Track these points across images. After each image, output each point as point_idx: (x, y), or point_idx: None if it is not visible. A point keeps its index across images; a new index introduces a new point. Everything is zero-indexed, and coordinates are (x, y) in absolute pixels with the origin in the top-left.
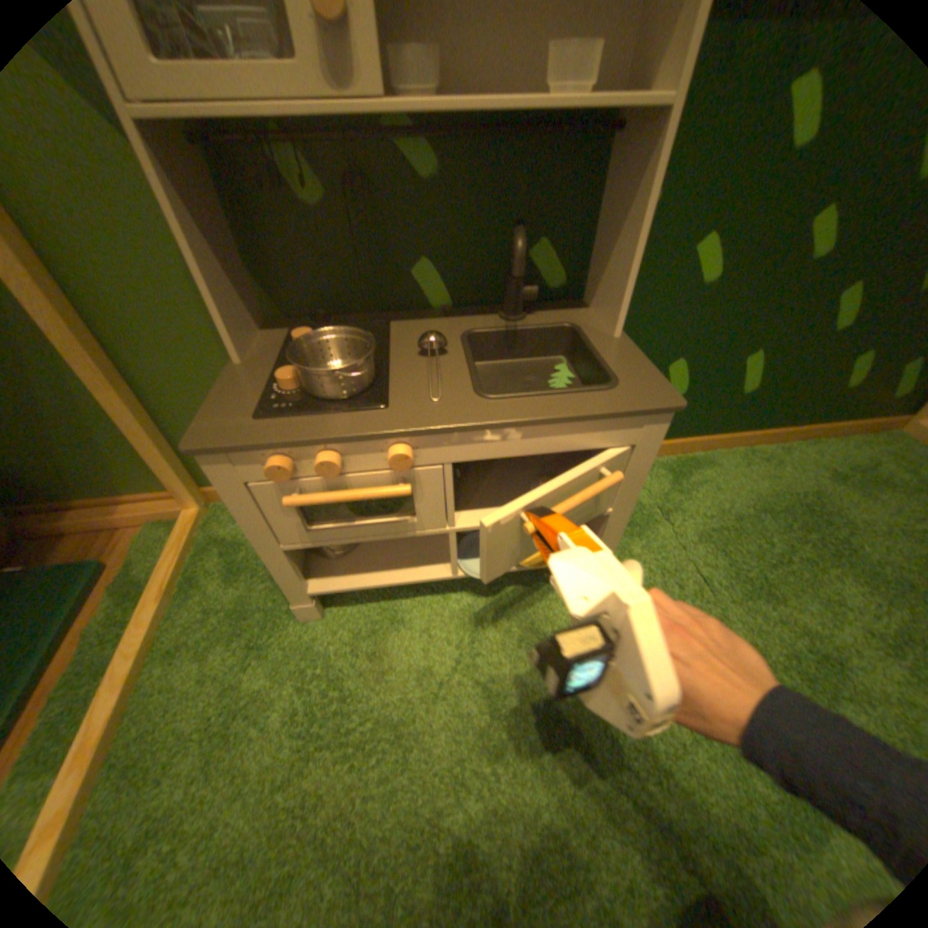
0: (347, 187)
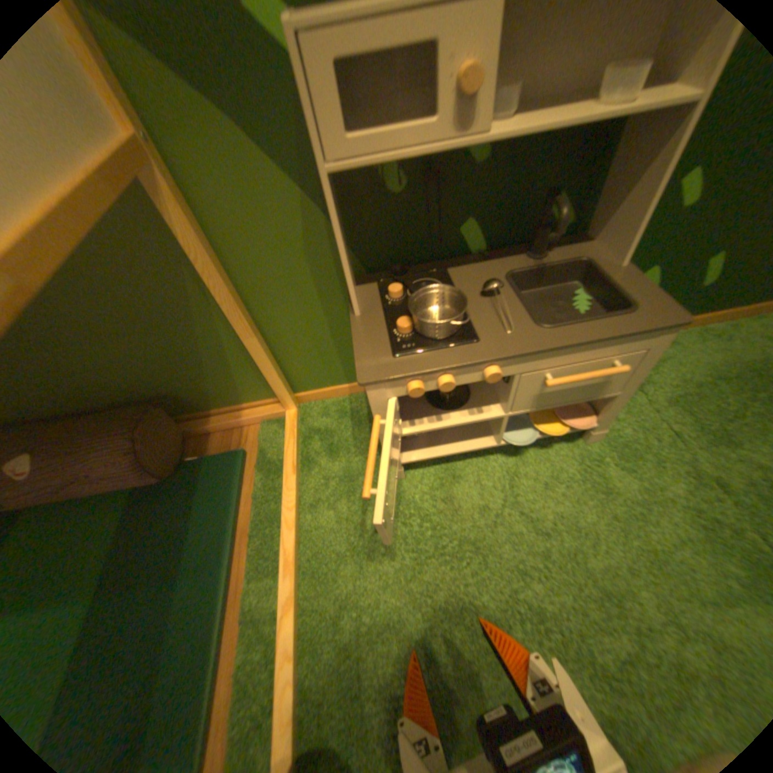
0: (425, 180)
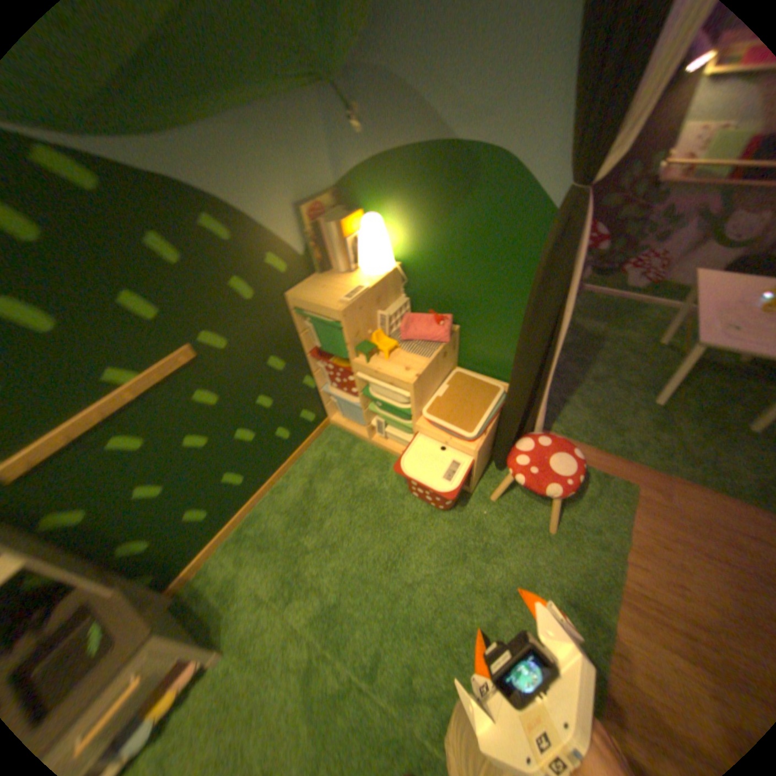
0: None
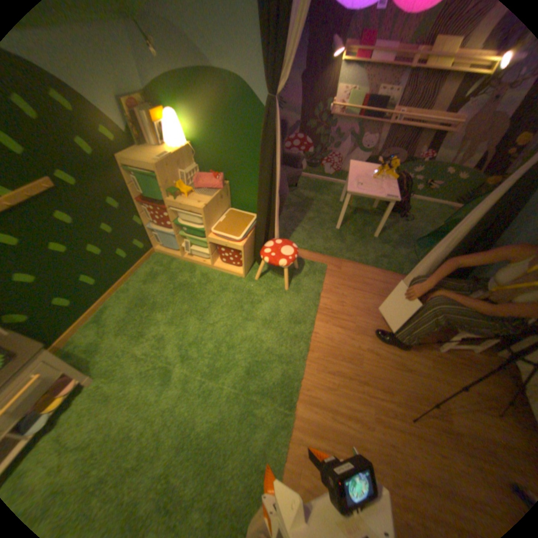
0: None
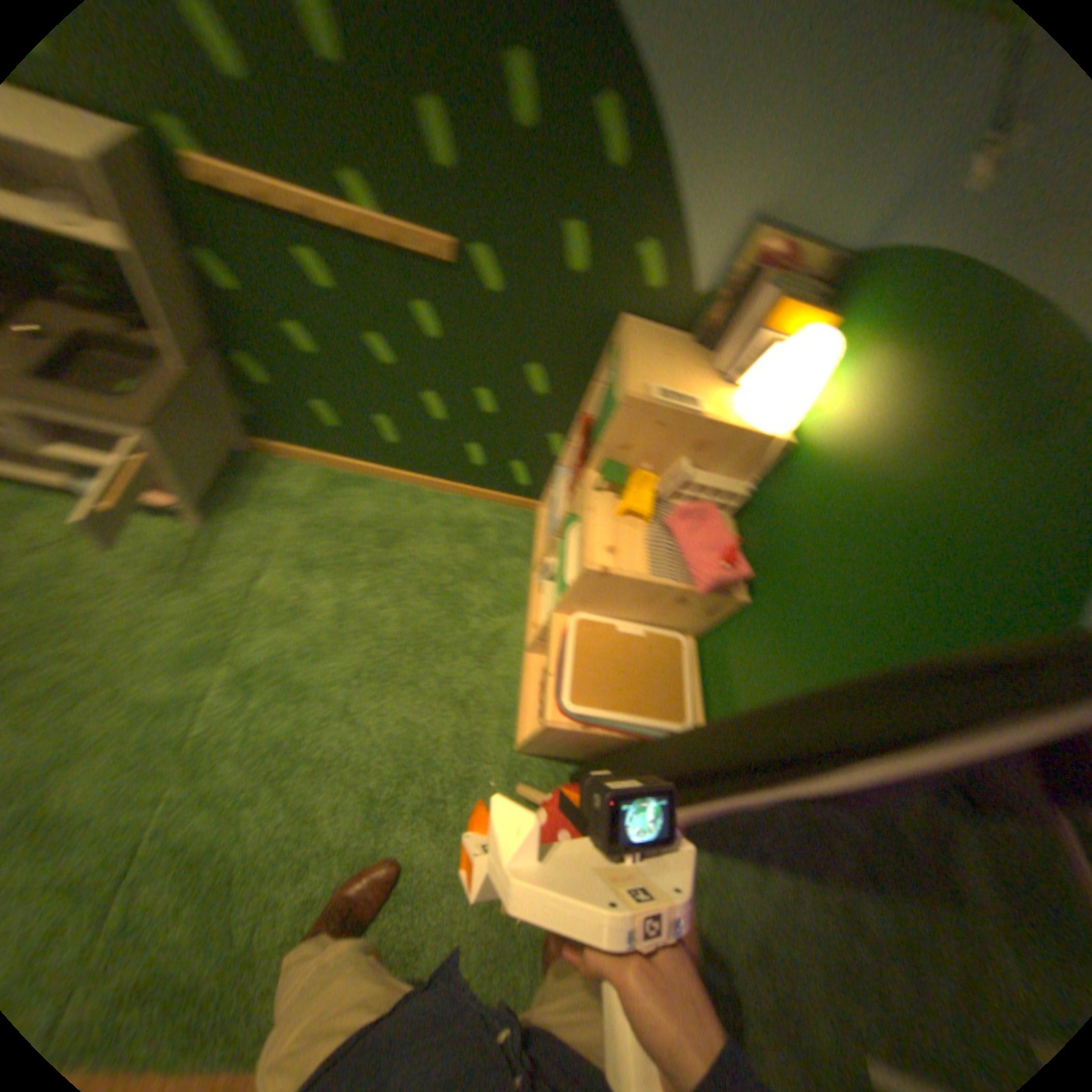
0: None
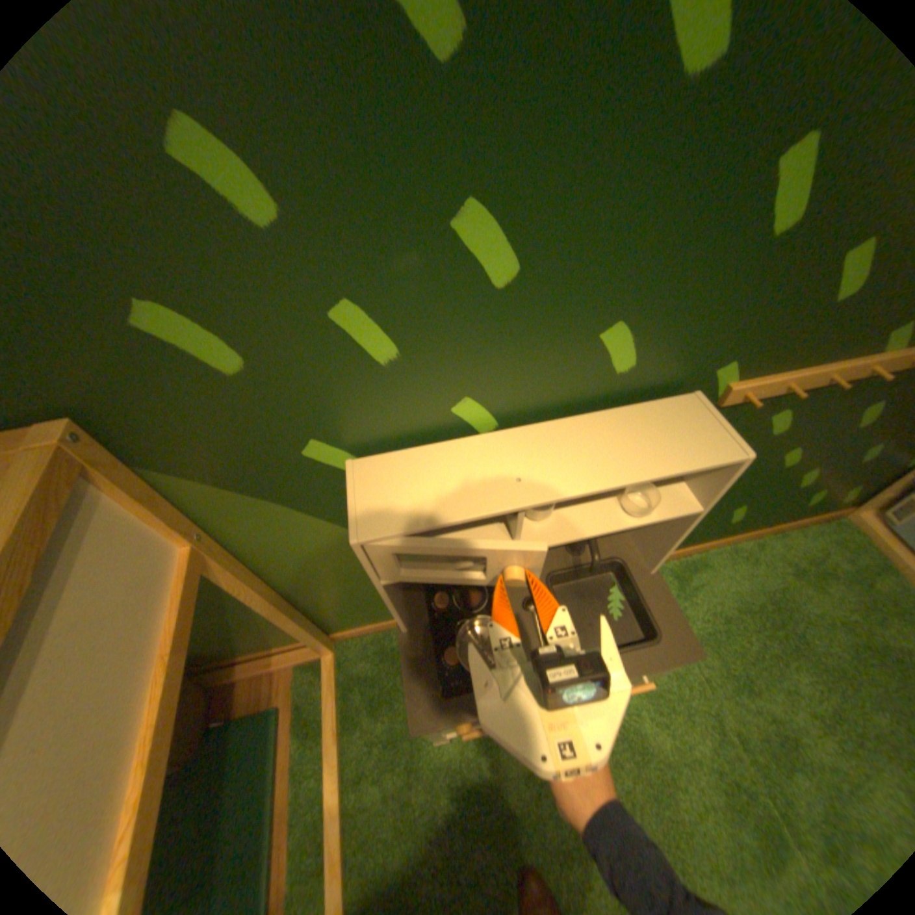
0: None
